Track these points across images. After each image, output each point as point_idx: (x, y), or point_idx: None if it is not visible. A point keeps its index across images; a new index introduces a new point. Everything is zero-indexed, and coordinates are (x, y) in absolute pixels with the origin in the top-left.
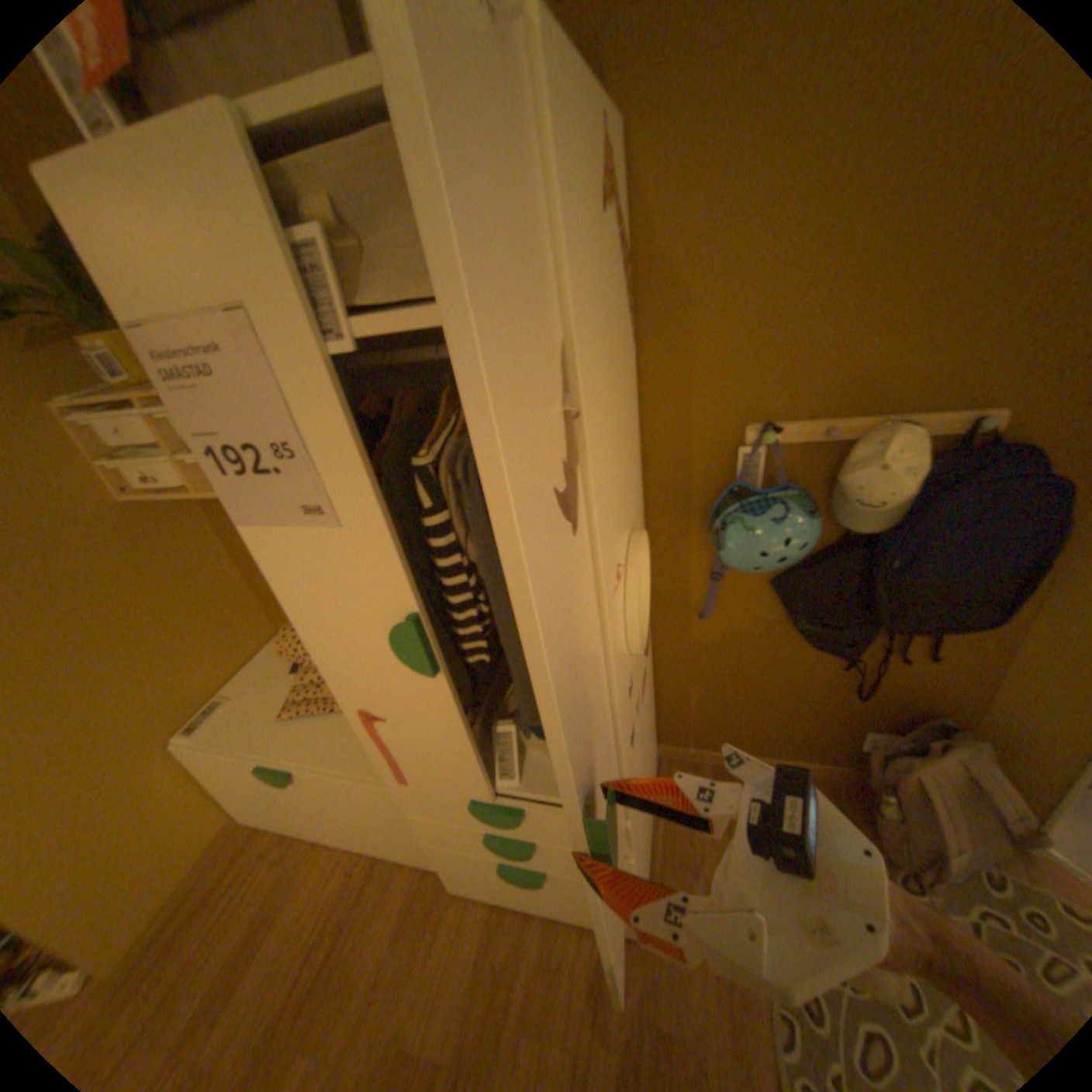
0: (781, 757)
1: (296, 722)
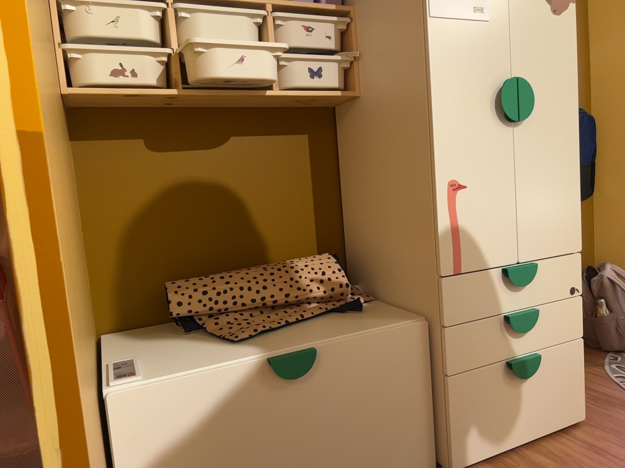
0: None
1: (258, 337)
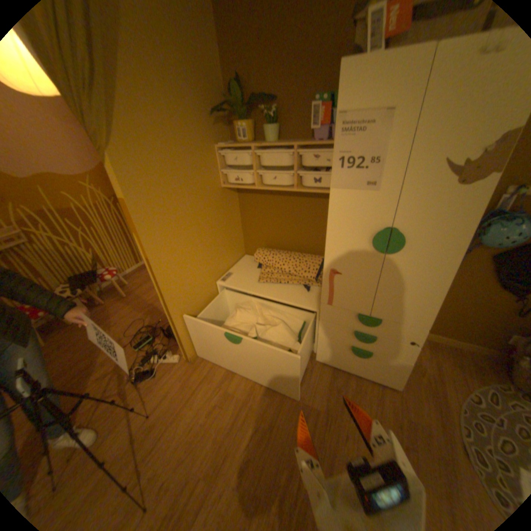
0: (464, 340)
1: (265, 283)
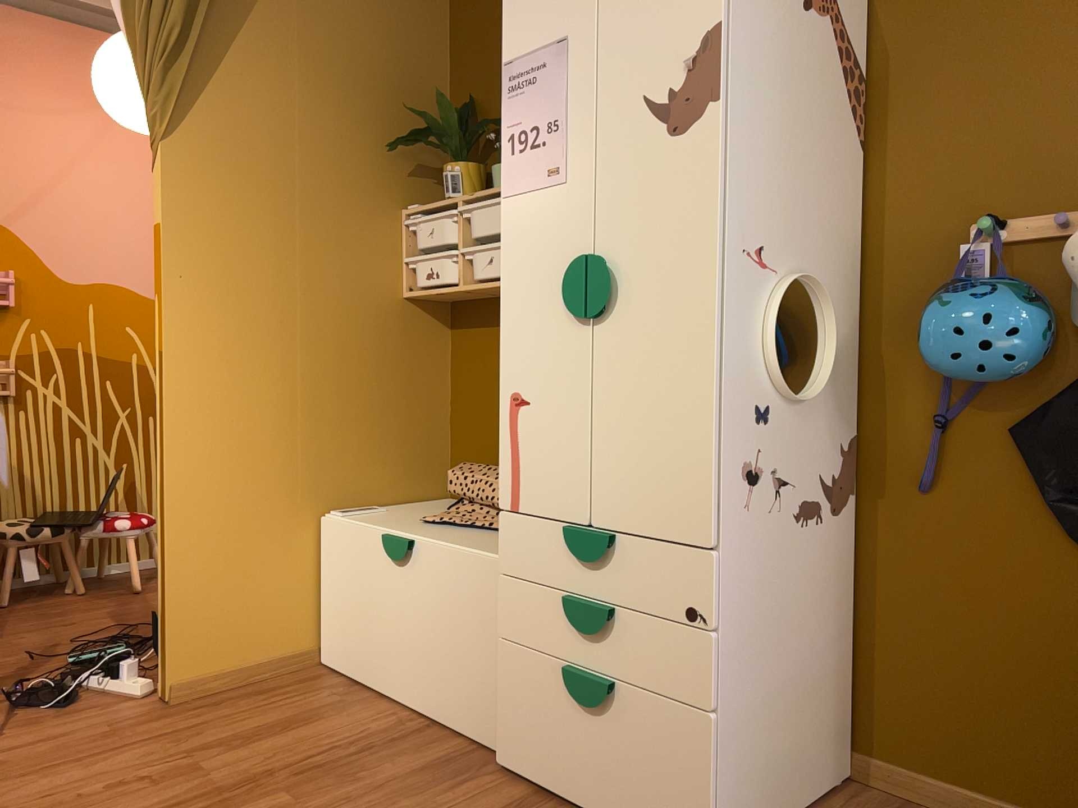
0: None
1: (436, 525)
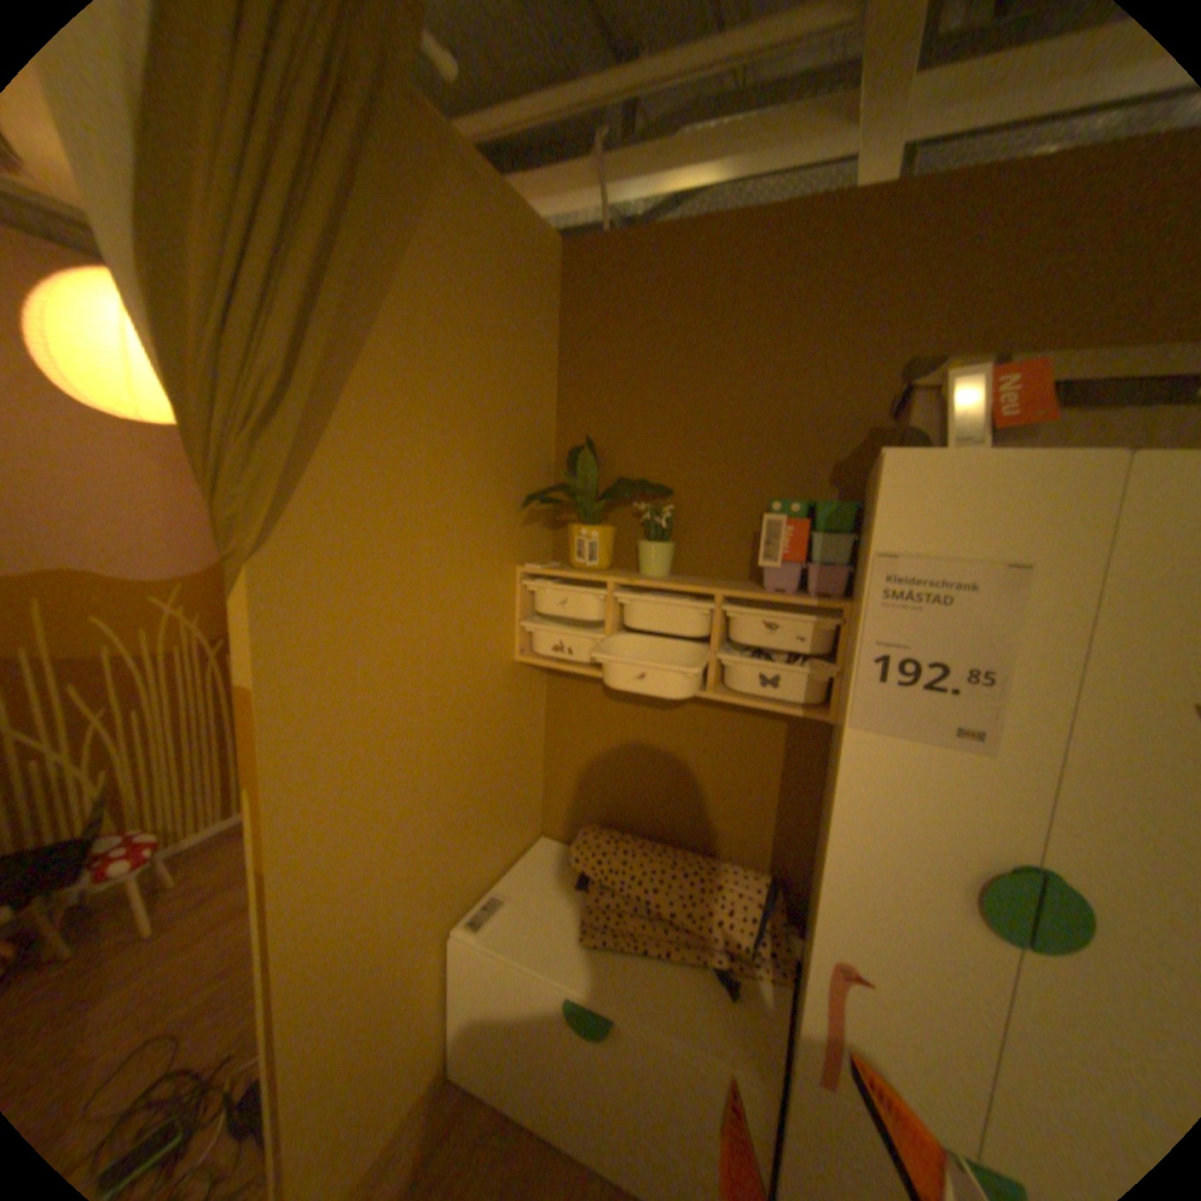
0: None
1: (603, 953)
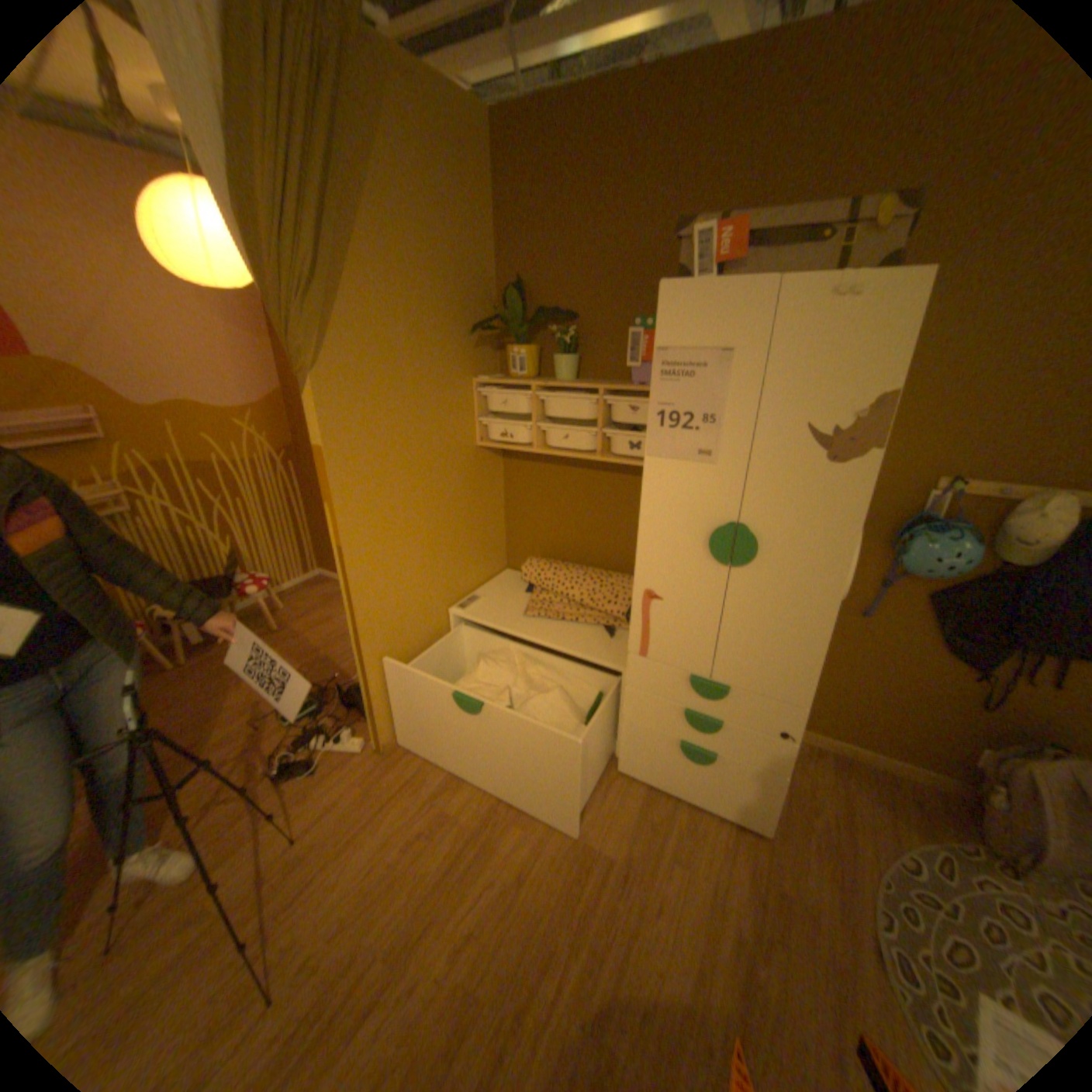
0: (900, 758)
1: (537, 619)
